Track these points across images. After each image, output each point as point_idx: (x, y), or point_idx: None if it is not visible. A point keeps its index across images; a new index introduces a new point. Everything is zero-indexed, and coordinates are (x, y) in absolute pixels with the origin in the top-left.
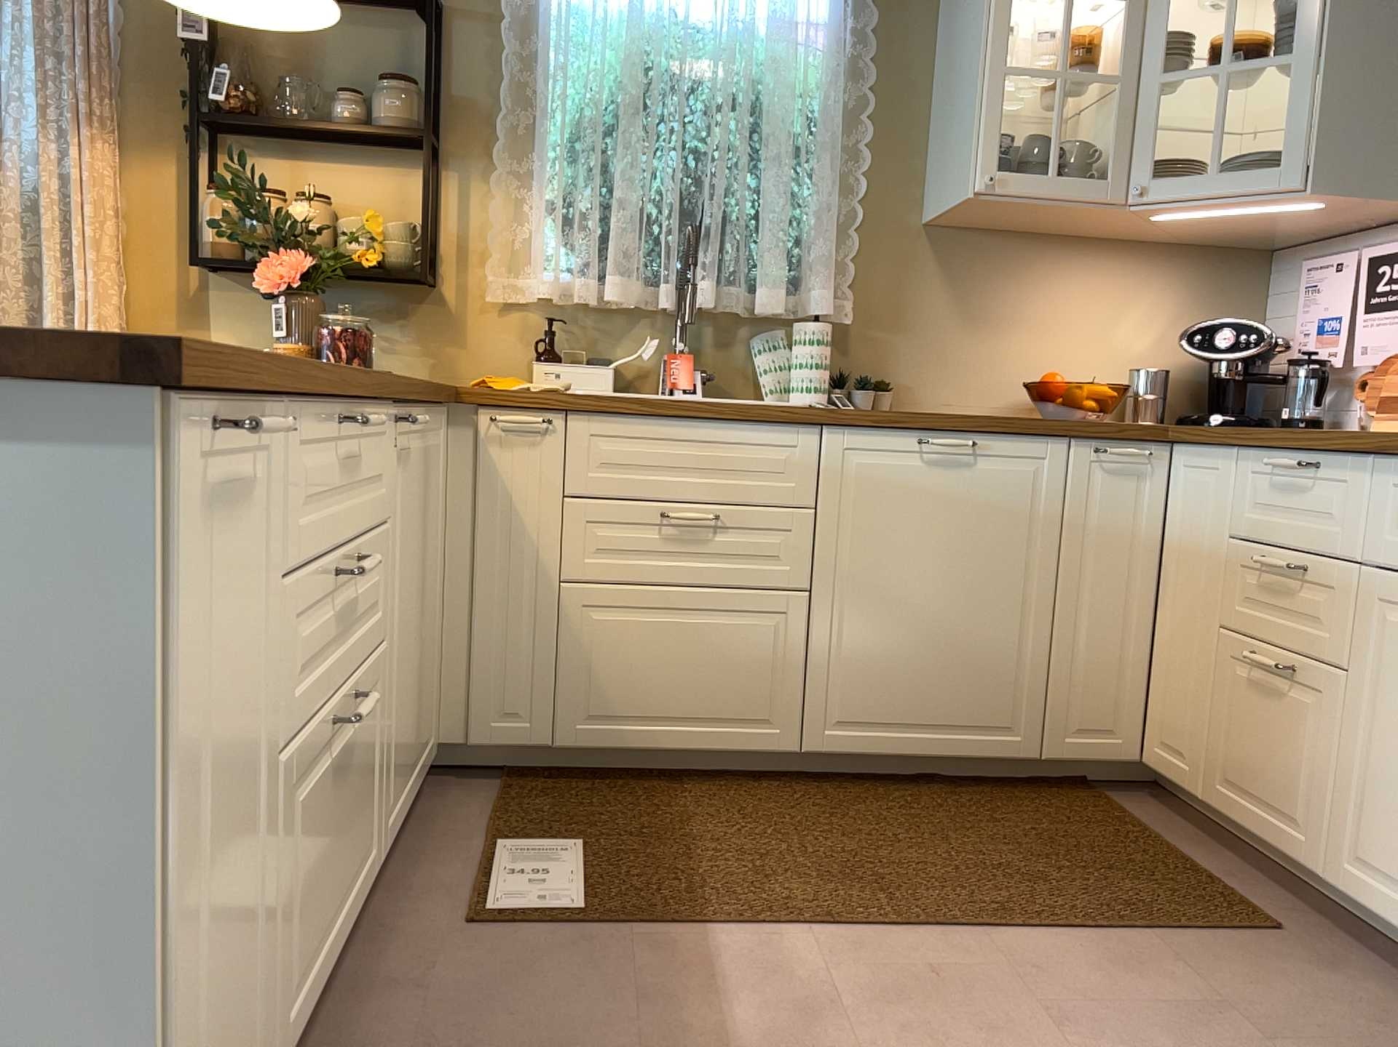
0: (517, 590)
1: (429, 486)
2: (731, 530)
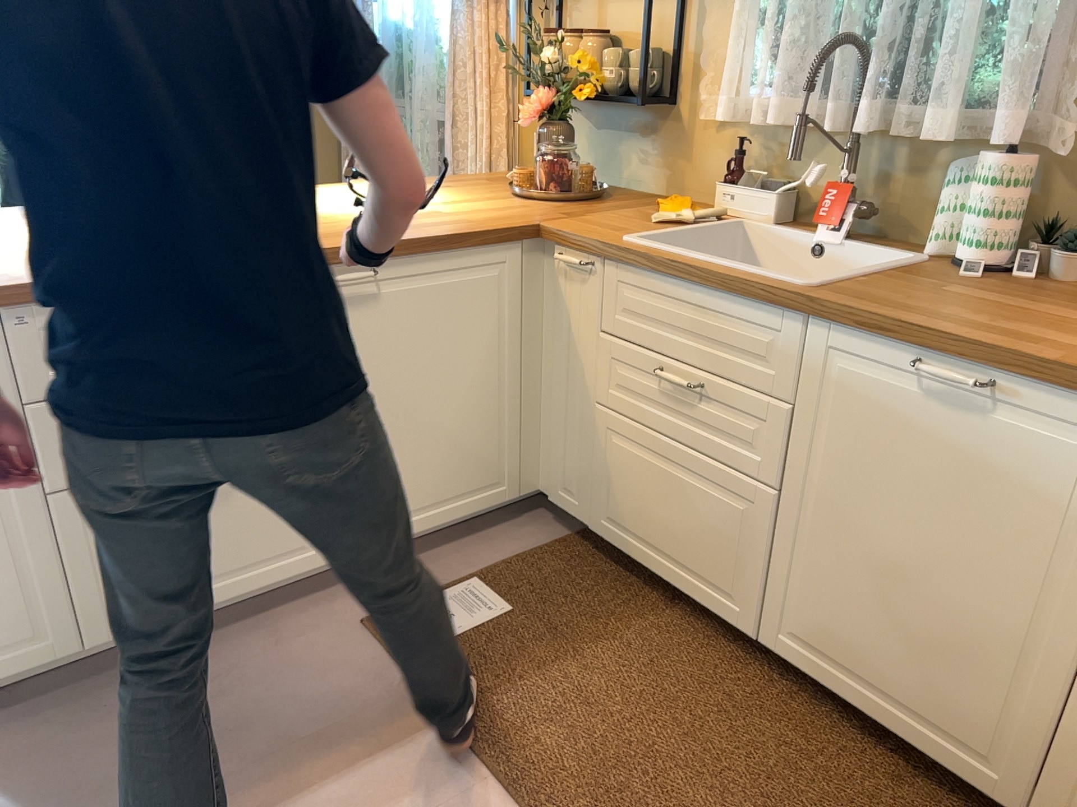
0: (574, 397)
1: (469, 309)
2: (714, 402)
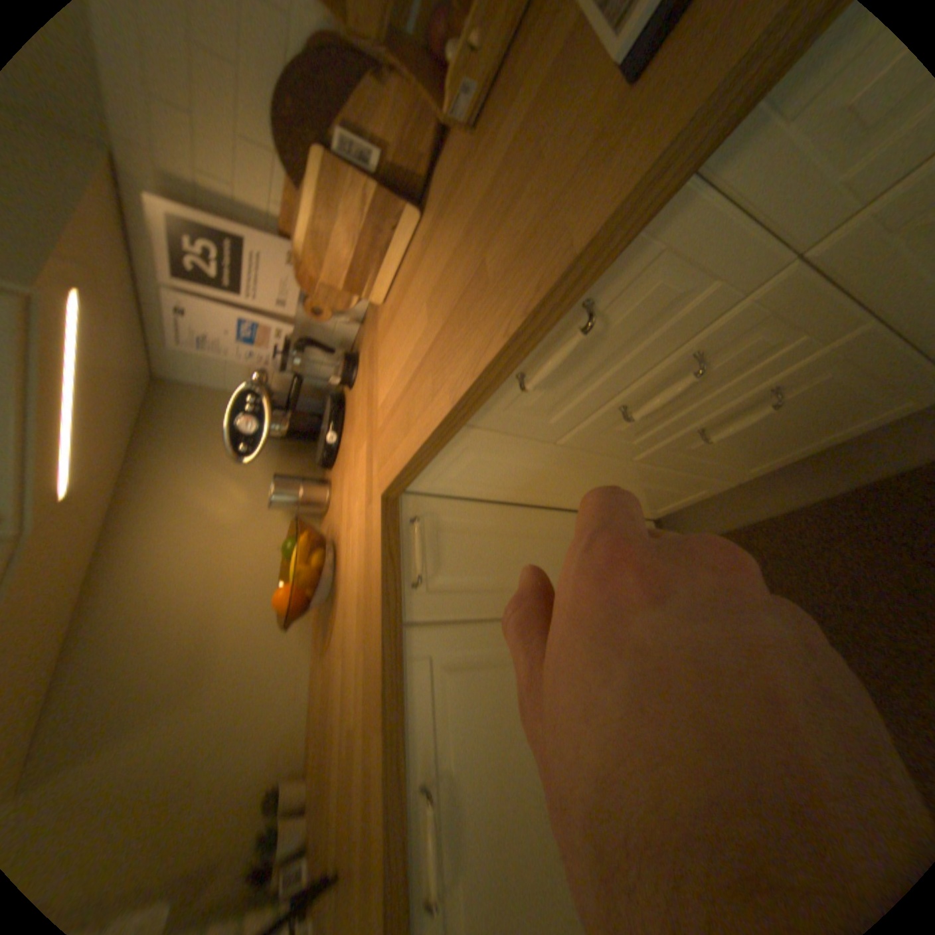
0: None
1: None
2: None
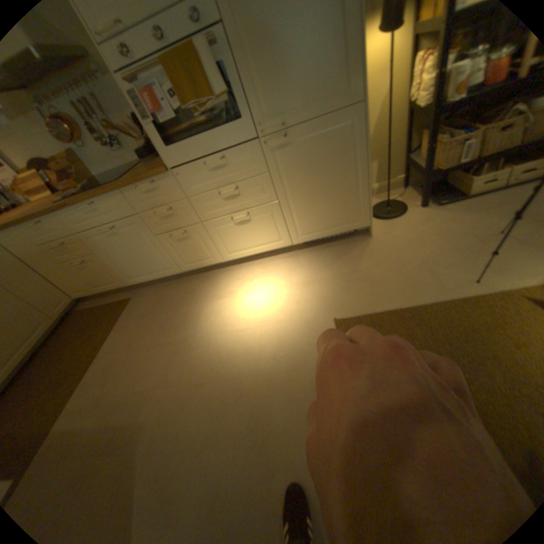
0: None
1: None
2: None
